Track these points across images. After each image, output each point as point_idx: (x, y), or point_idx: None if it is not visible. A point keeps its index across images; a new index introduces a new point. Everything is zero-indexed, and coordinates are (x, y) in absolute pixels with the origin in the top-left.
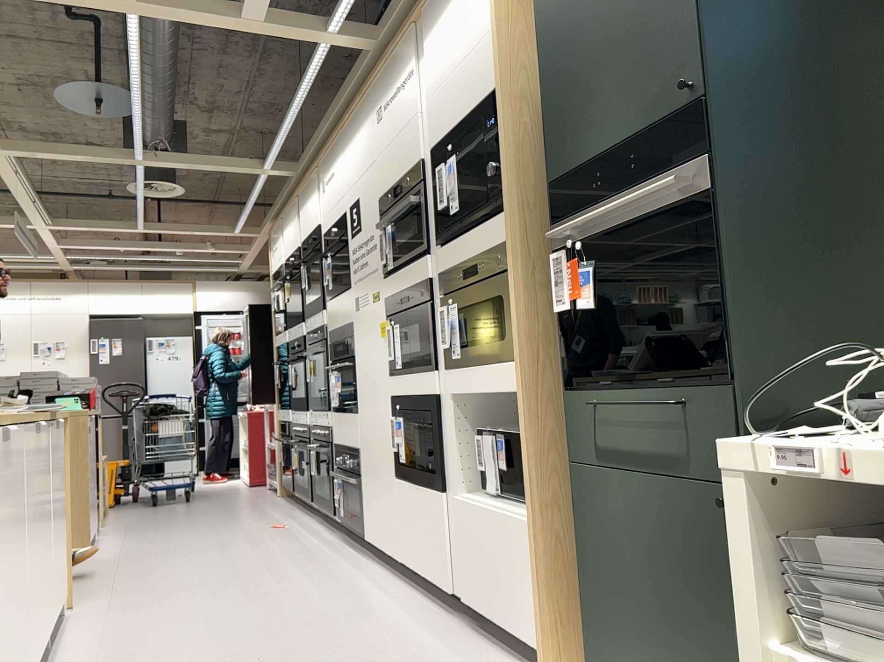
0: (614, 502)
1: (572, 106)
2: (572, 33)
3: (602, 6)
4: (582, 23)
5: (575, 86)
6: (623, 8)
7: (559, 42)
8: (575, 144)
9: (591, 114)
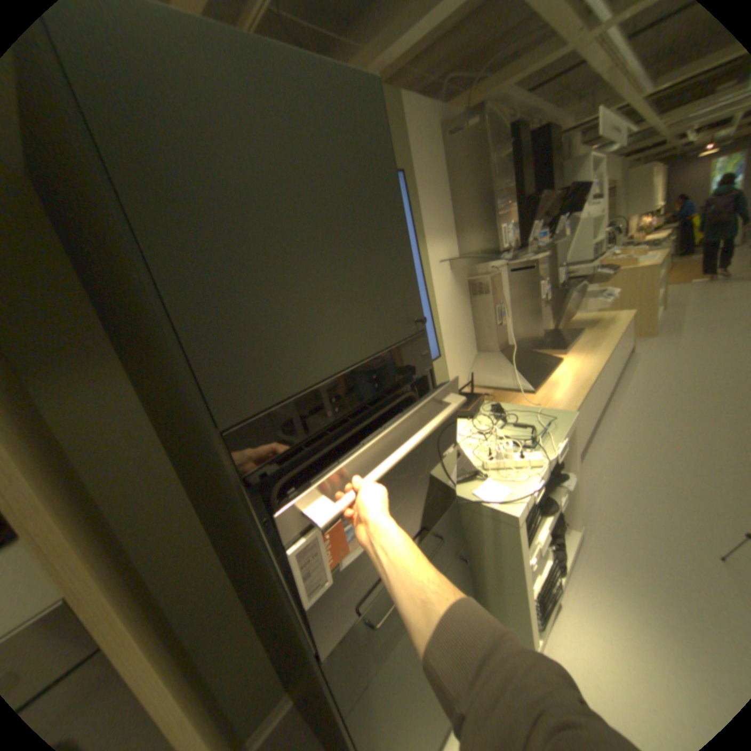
0: (389, 683)
1: (248, 309)
2: (221, 183)
3: (291, 183)
4: (250, 183)
5: (253, 279)
6: (329, 210)
7: (184, 183)
8: (268, 368)
9: (295, 327)
